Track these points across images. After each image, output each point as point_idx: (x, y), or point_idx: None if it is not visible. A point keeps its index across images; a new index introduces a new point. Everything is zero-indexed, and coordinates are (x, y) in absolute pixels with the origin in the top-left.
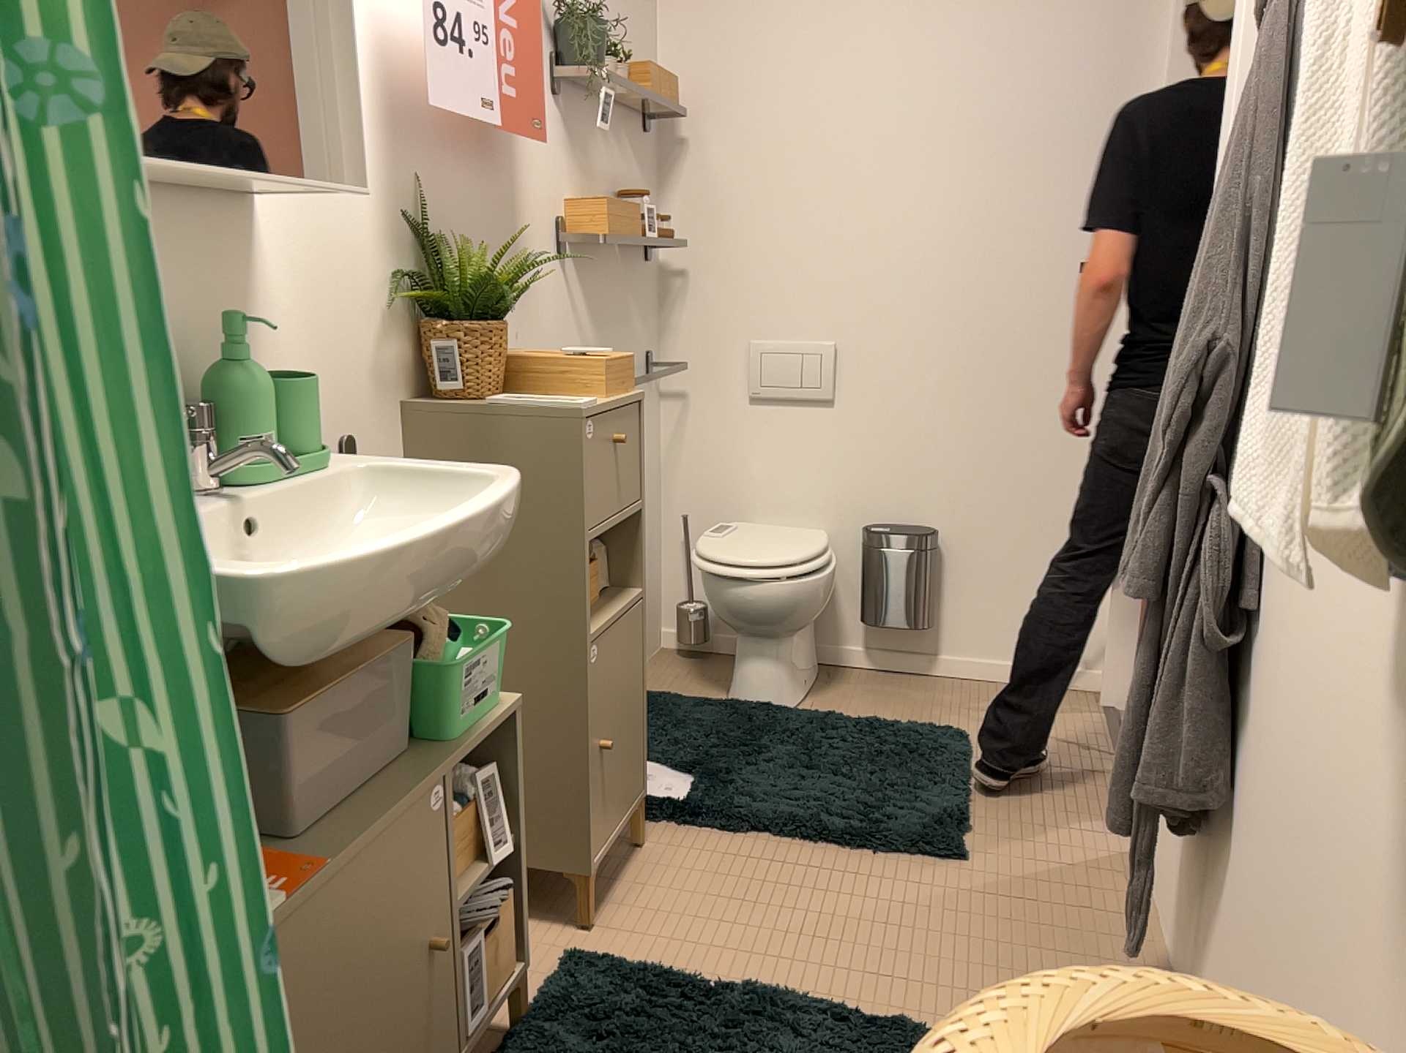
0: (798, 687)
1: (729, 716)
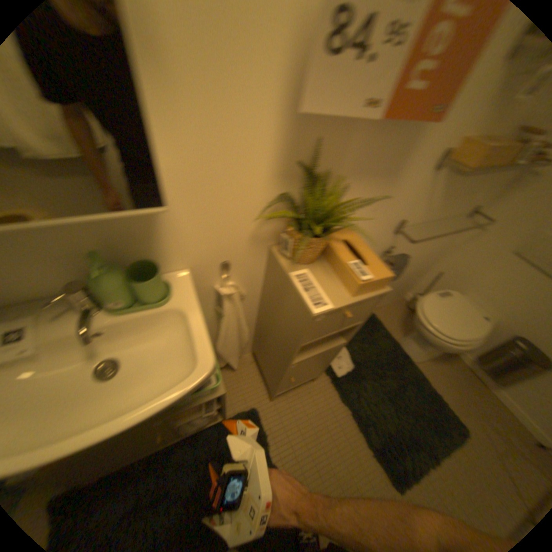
0: (426, 358)
1: (390, 350)
